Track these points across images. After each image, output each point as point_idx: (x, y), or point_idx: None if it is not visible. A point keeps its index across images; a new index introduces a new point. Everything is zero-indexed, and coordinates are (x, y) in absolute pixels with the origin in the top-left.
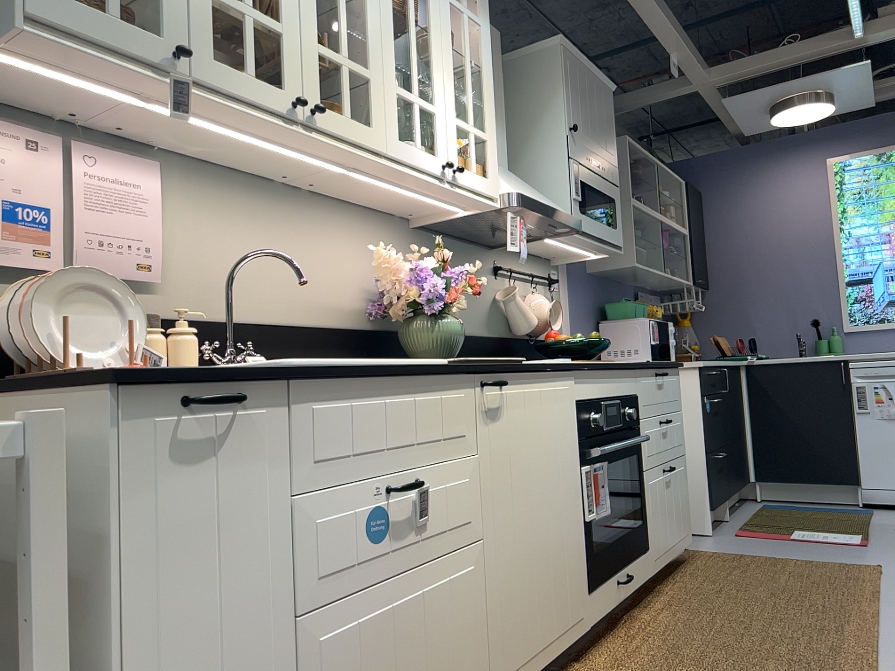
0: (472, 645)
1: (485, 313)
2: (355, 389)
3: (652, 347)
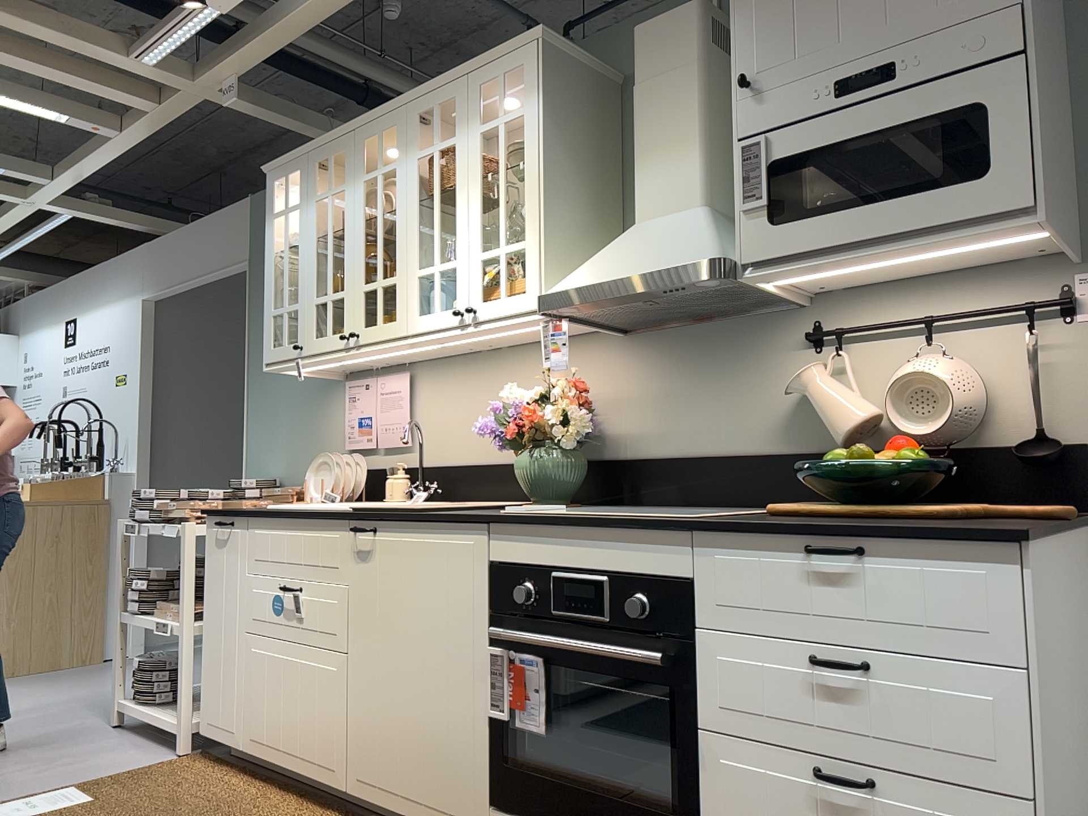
0: (331, 726)
1: (773, 416)
2: (274, 523)
3: None
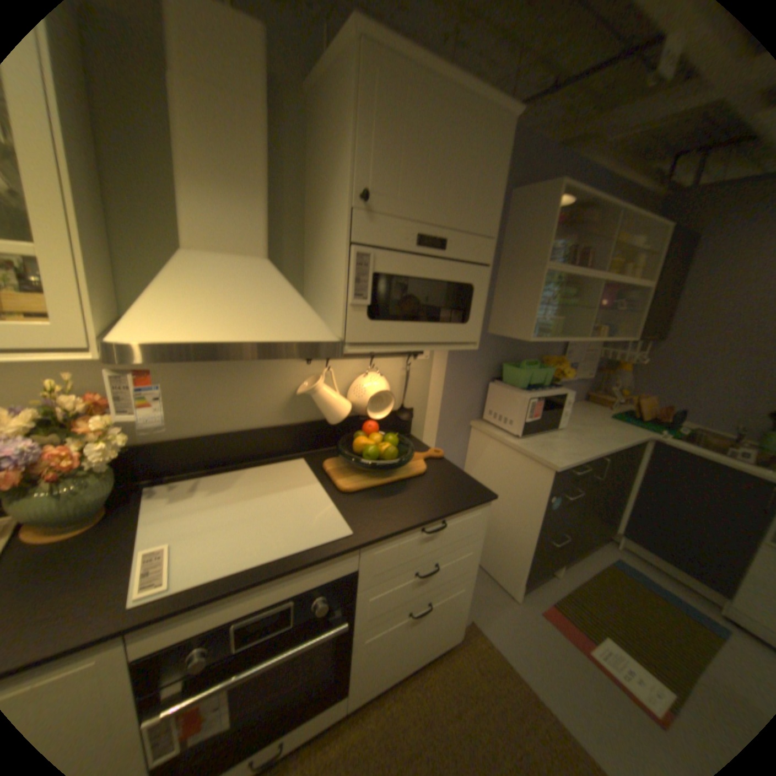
0: None
1: (279, 402)
2: None
3: (526, 422)
